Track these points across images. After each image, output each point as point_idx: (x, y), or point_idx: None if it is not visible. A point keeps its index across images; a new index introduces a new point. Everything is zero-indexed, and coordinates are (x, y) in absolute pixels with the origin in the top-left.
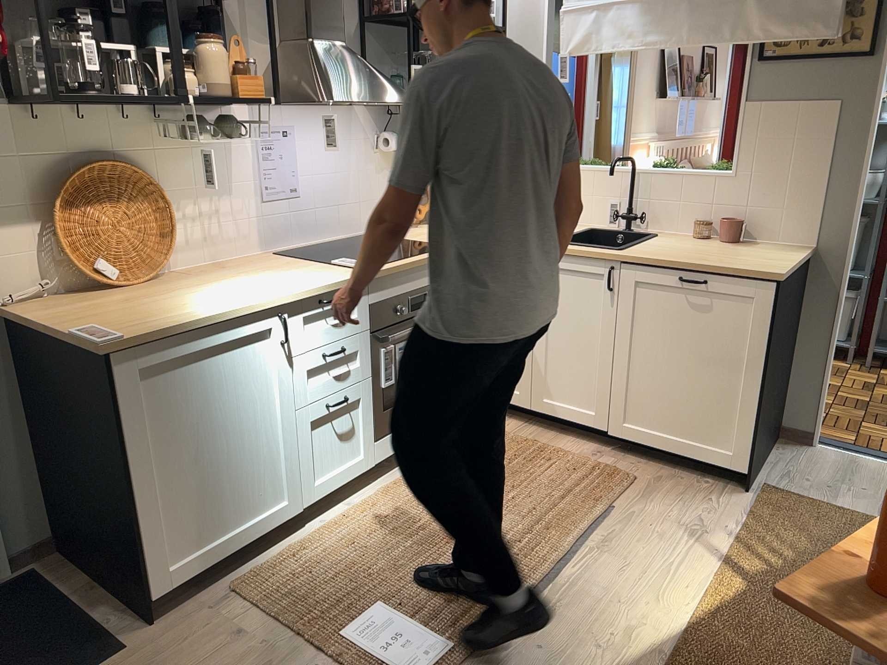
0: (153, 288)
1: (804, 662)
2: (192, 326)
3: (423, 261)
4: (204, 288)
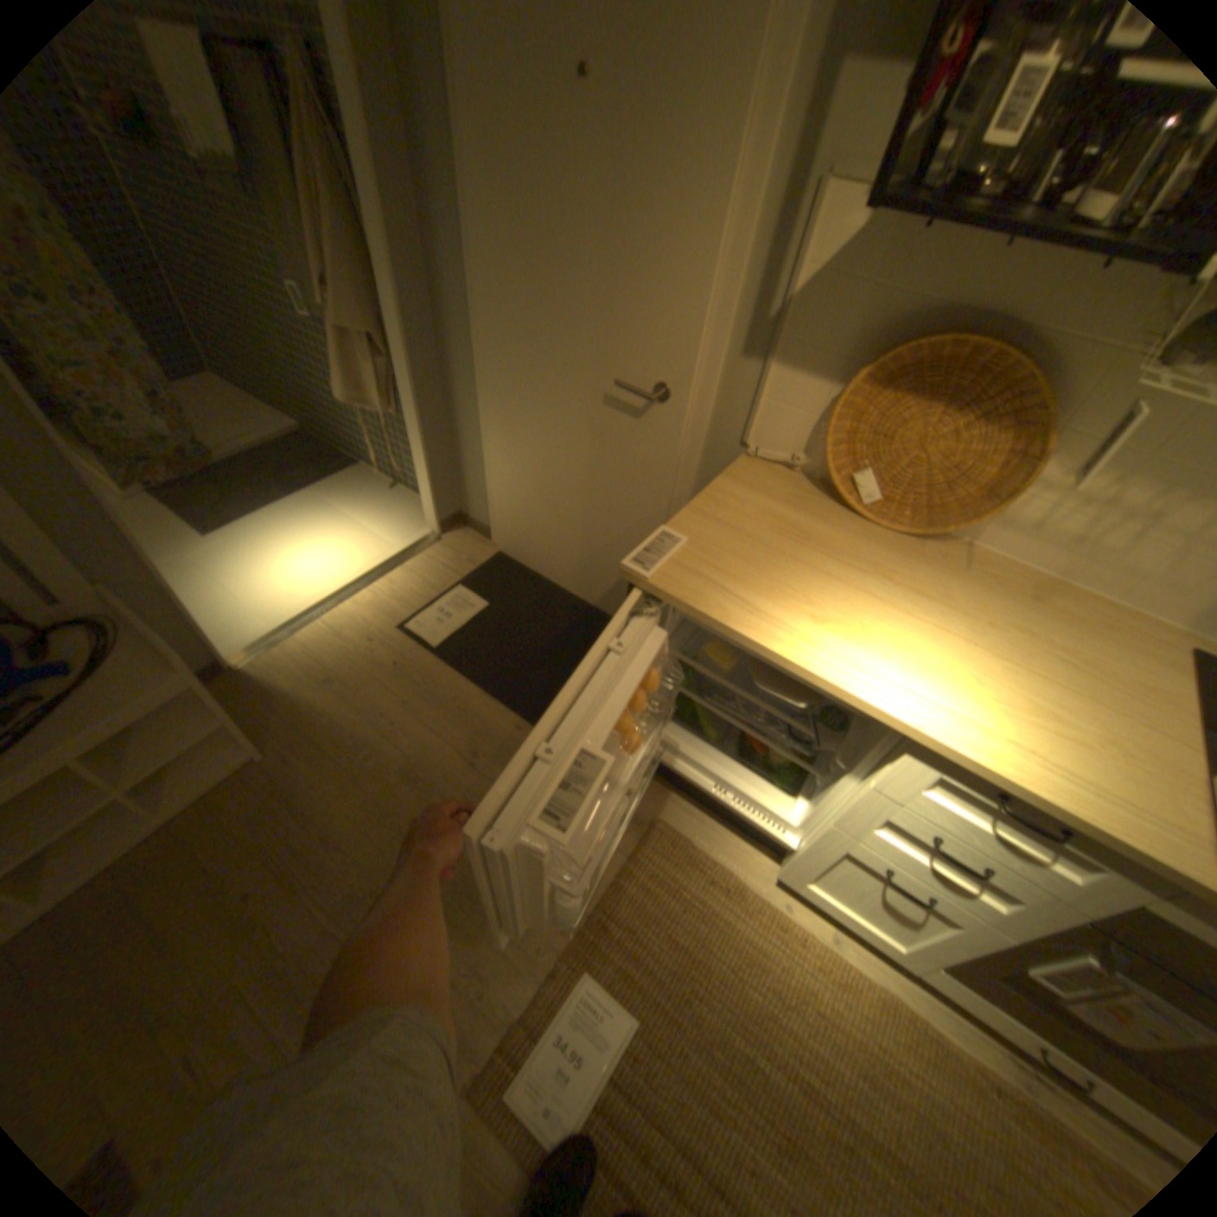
0: (882, 545)
1: None
2: (738, 635)
3: None
4: (911, 601)
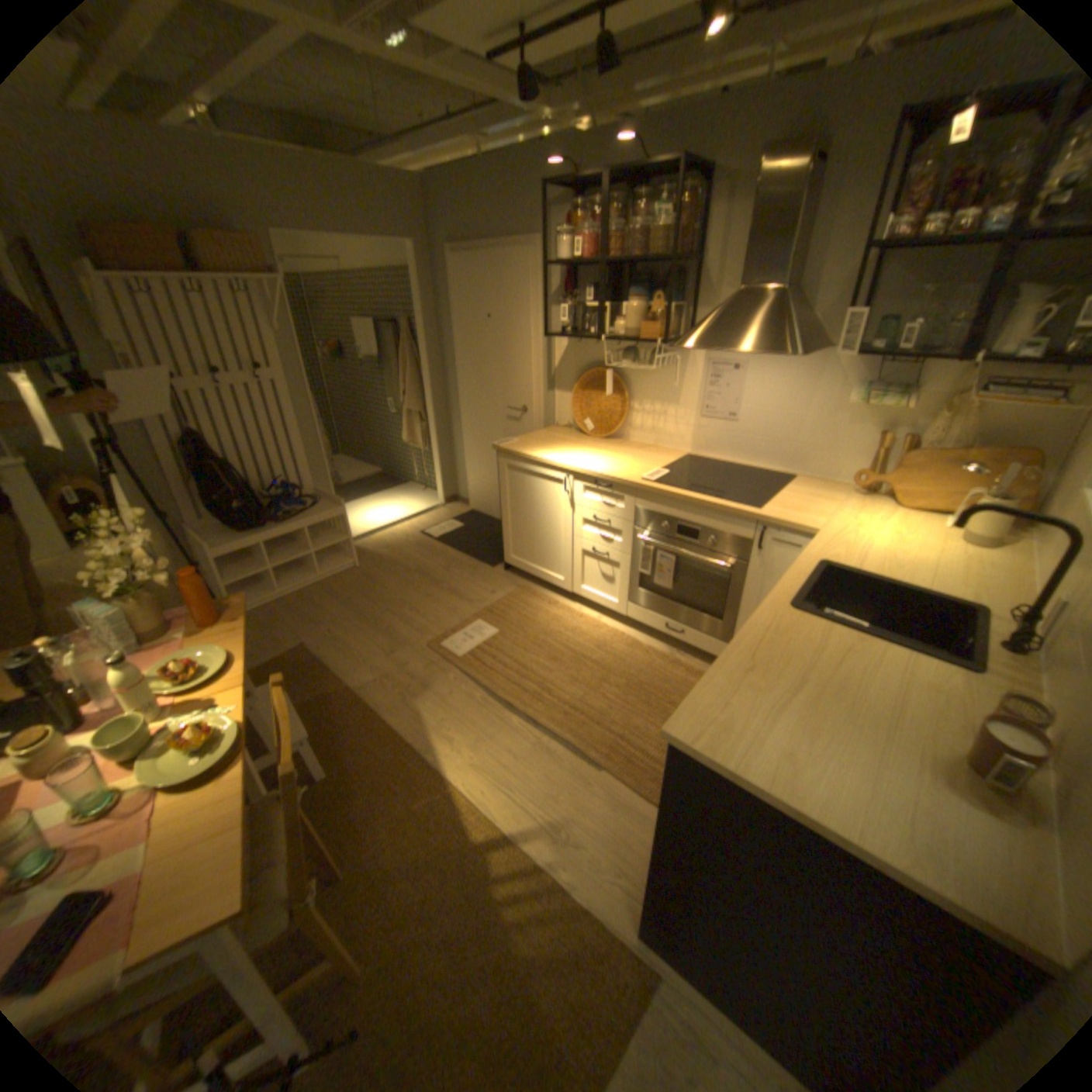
0: (589, 441)
1: (384, 842)
2: (523, 457)
3: (694, 502)
4: (588, 450)
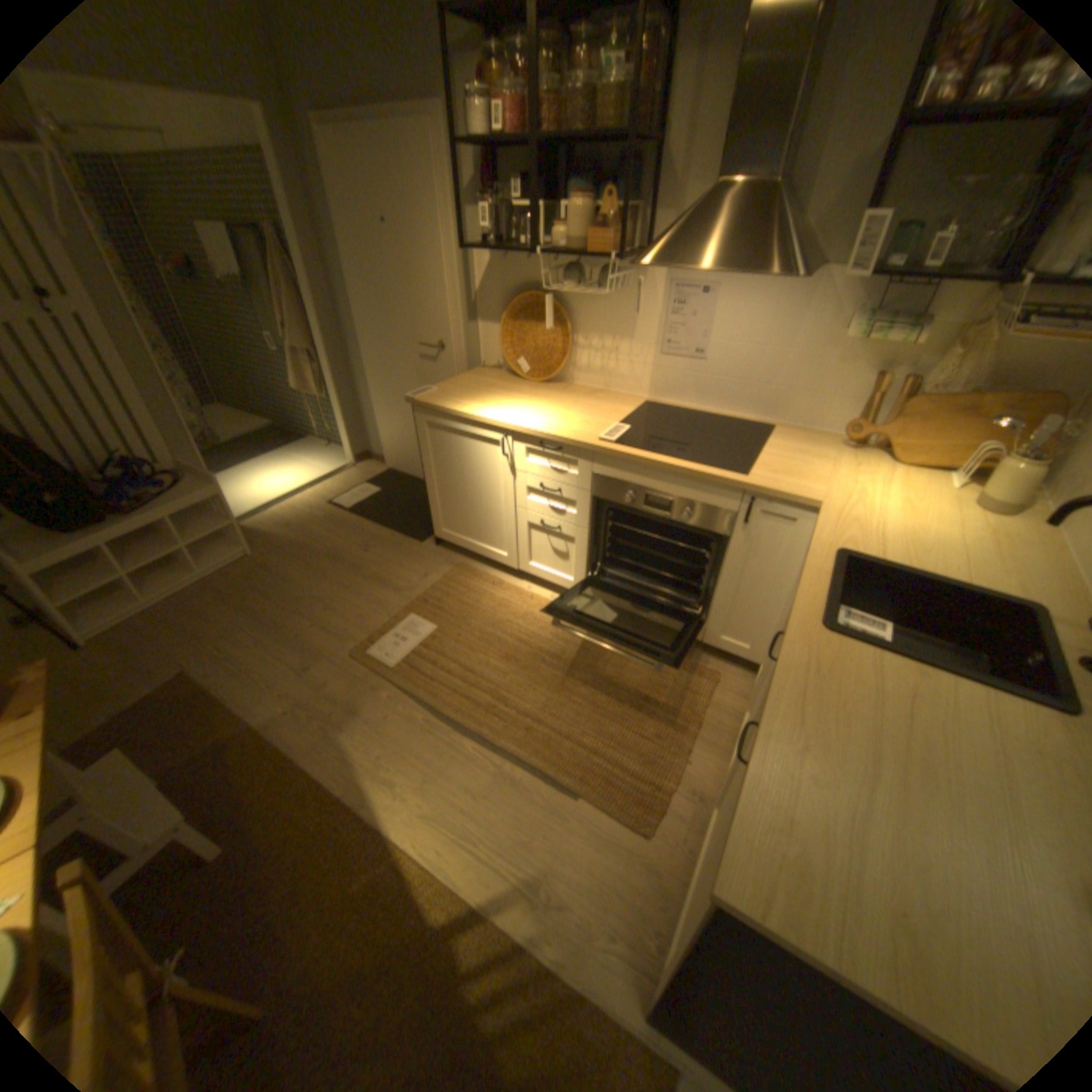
0: (526, 386)
1: (317, 947)
2: (447, 412)
3: (667, 468)
4: (527, 398)
